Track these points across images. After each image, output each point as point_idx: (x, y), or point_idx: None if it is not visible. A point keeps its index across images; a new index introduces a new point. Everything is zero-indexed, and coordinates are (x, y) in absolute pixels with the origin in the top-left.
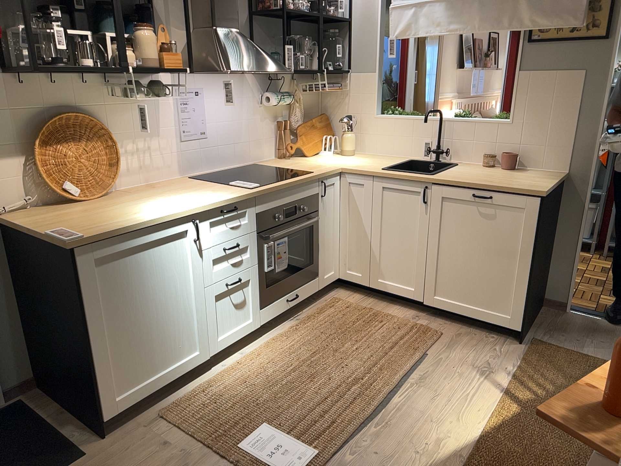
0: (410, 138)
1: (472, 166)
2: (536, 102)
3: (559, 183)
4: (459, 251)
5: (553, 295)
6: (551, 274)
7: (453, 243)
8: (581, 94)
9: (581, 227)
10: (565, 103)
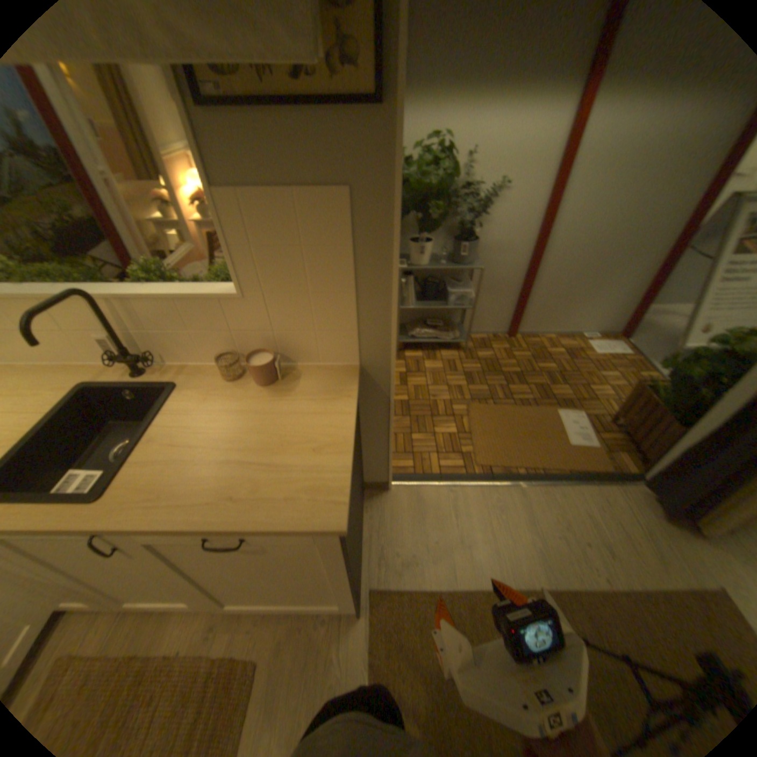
0: (58, 333)
1: (202, 386)
2: (274, 258)
3: (354, 415)
4: (228, 579)
5: (370, 480)
6: (365, 465)
7: (210, 574)
8: (353, 240)
9: (389, 422)
10: (328, 258)
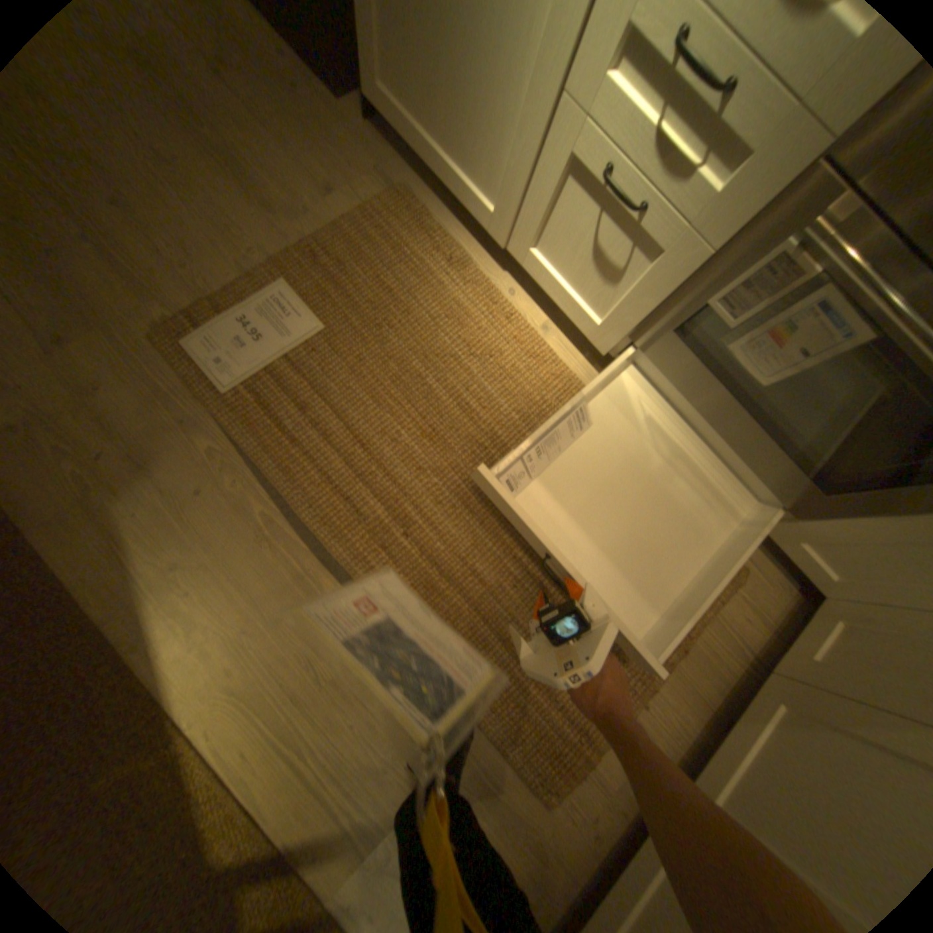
0: None
1: None
2: None
3: None
4: None
5: None
6: None
7: None
8: None
9: None
10: None
